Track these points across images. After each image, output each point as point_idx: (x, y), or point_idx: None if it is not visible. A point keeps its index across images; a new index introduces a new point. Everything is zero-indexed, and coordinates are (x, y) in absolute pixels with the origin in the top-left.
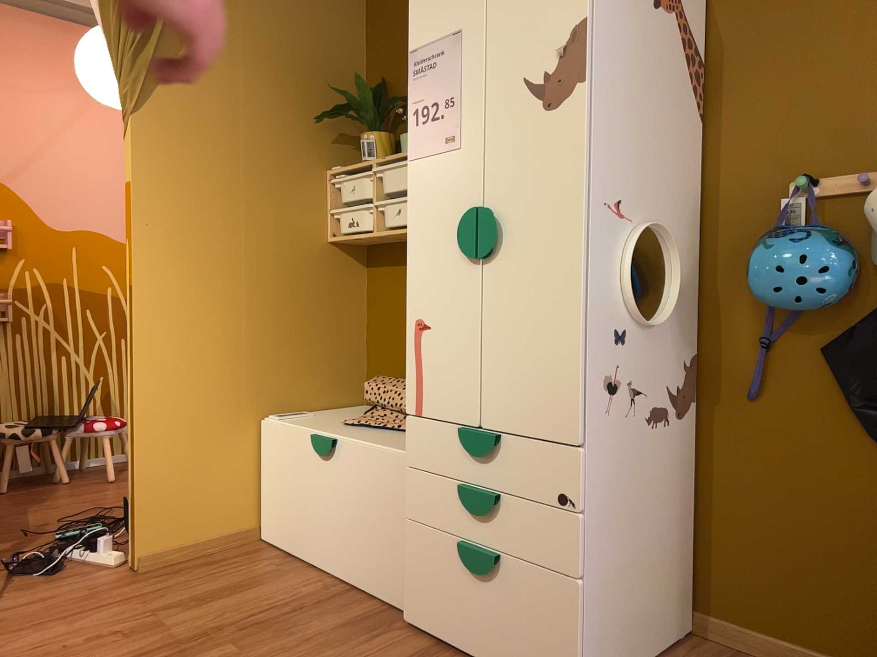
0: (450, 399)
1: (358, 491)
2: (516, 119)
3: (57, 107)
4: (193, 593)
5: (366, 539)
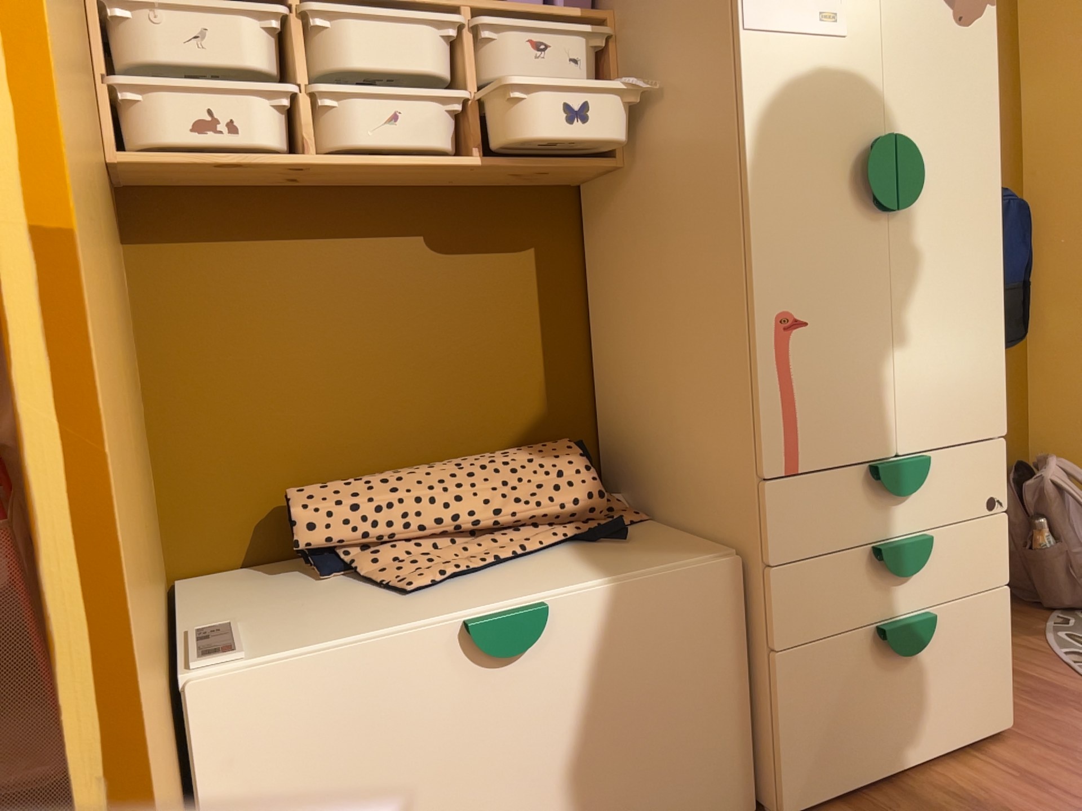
0: (850, 428)
1: (620, 675)
2: (923, 22)
3: None
4: None
5: (647, 755)
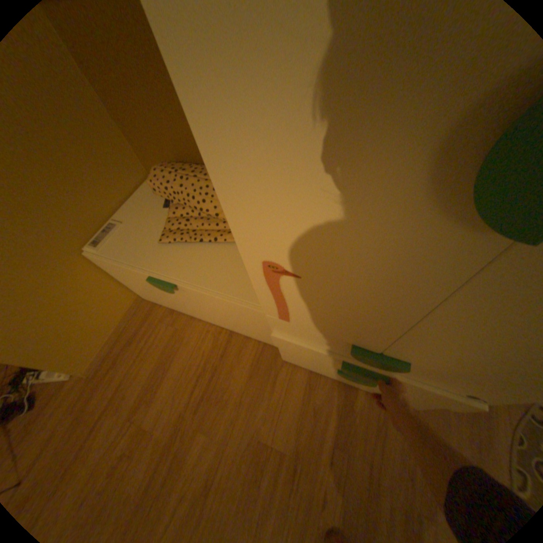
0: (336, 328)
1: (216, 308)
2: None
3: None
4: (140, 384)
5: (234, 323)
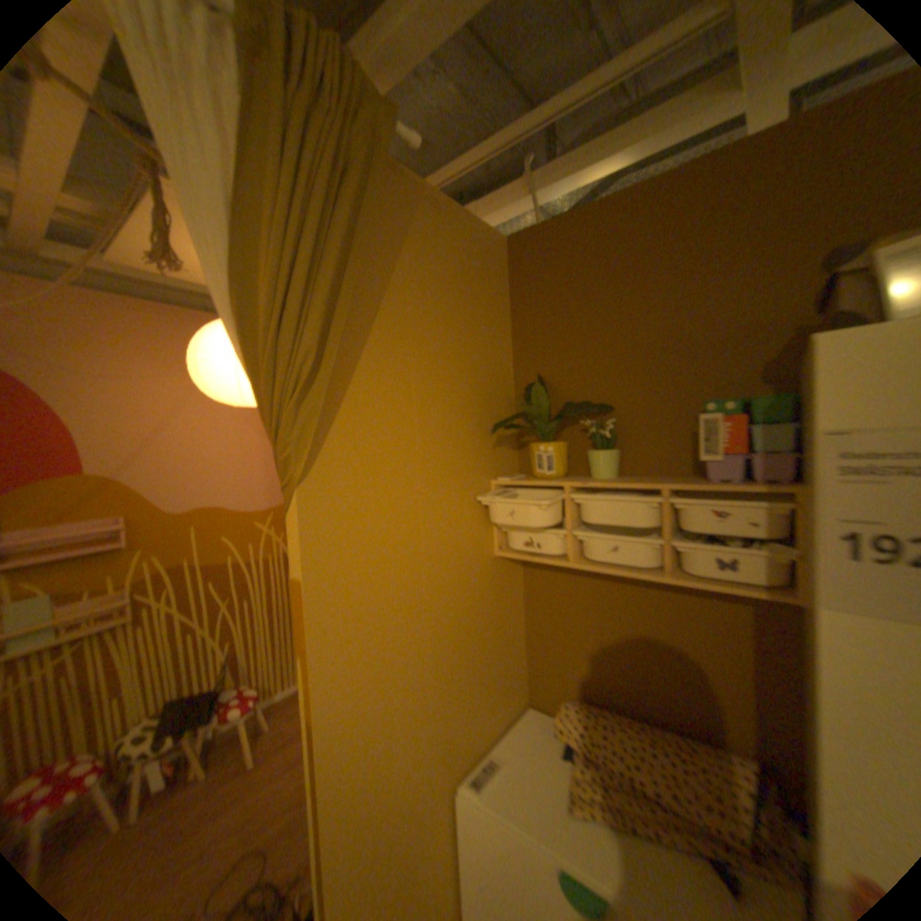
0: None
1: None
2: None
3: (161, 391)
4: None
5: None
